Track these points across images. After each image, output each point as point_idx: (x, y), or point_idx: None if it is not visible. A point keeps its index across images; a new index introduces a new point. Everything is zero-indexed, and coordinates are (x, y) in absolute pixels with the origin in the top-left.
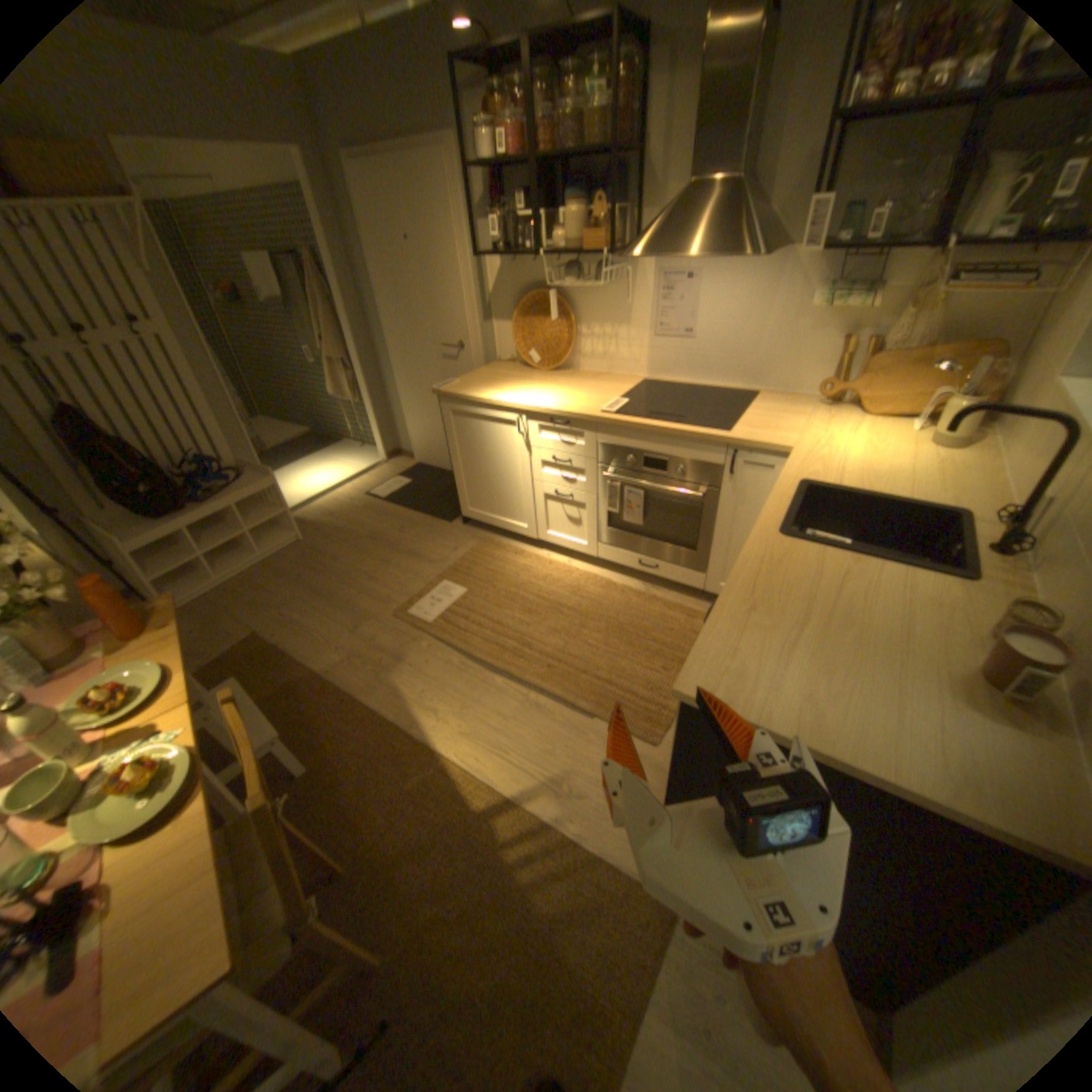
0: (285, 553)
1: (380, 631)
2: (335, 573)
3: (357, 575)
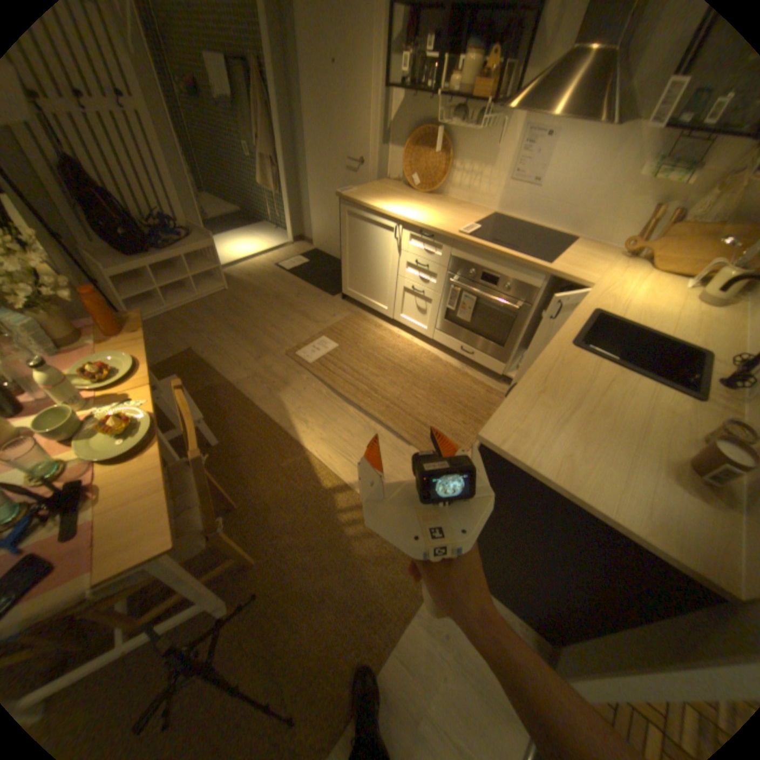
0: (215, 297)
1: (275, 363)
2: (248, 318)
3: (263, 322)
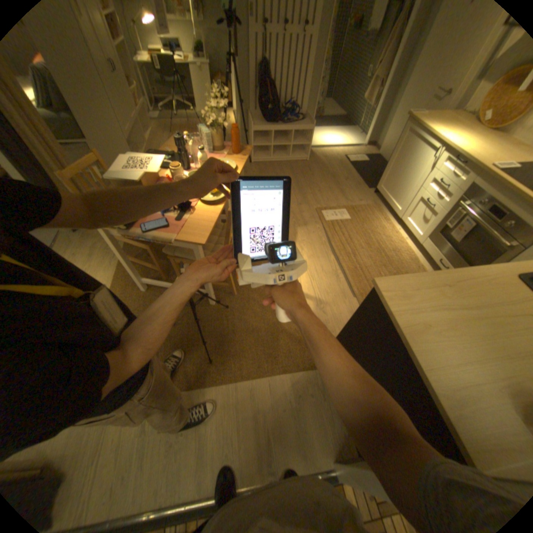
0: (298, 162)
1: (307, 211)
2: (308, 181)
3: (315, 186)
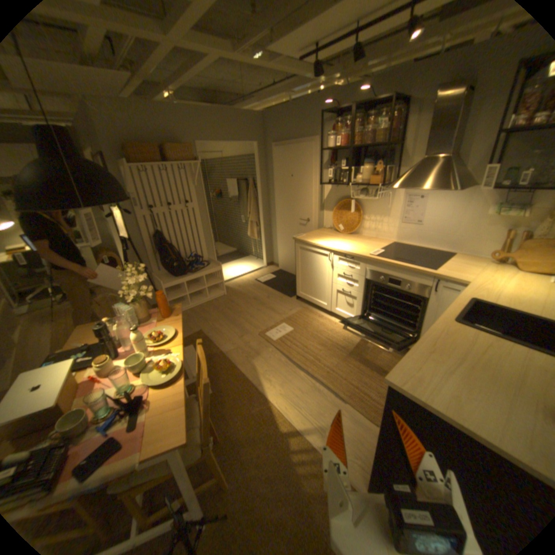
0: (218, 299)
1: (252, 340)
2: (237, 311)
3: (246, 313)
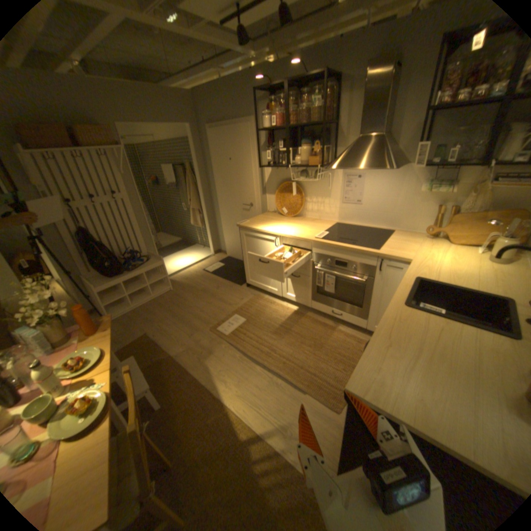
0: (164, 295)
1: (203, 337)
2: (185, 307)
3: (195, 308)
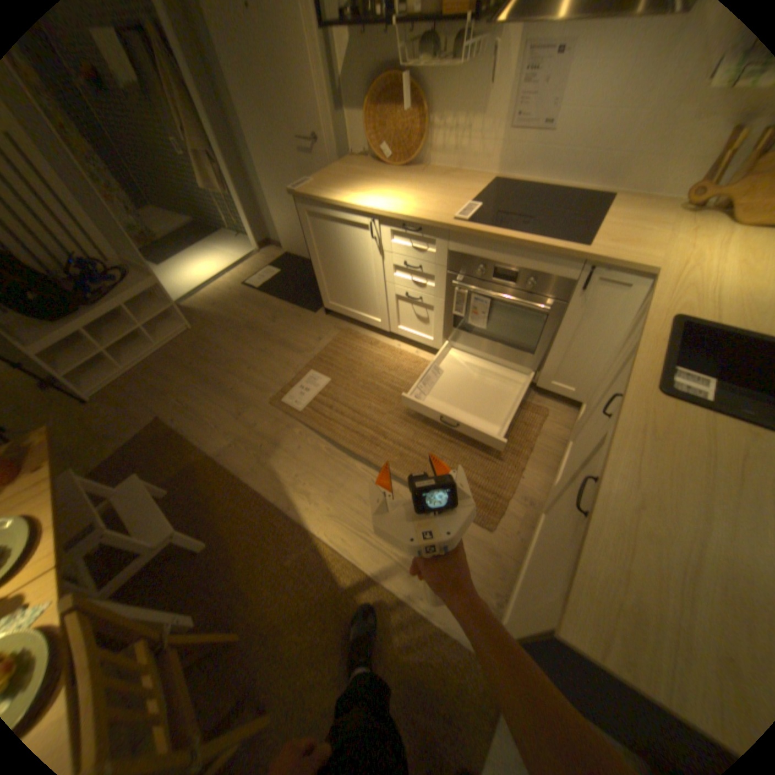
0: (177, 341)
1: (259, 418)
2: (220, 362)
3: (238, 364)
